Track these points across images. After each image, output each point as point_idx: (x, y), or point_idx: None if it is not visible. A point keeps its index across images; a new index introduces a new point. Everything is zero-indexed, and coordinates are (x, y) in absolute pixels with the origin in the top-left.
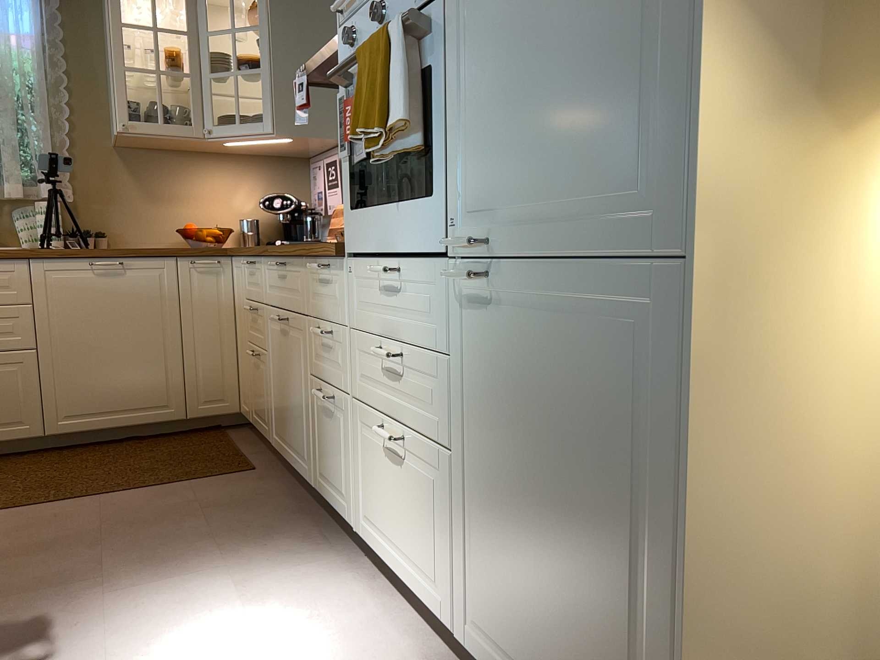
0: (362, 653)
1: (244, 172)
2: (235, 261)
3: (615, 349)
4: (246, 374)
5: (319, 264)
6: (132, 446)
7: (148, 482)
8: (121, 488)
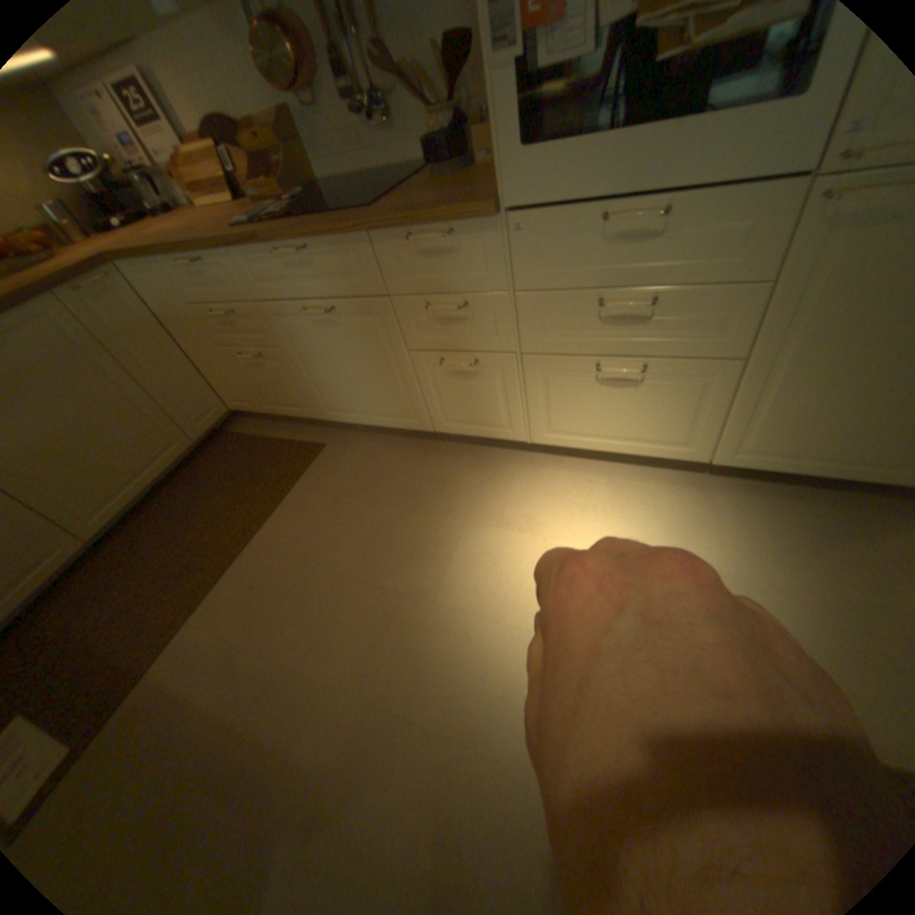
0: (633, 504)
1: None
2: (126, 265)
3: None
4: (226, 377)
5: (414, 232)
6: (173, 493)
7: (260, 509)
8: (249, 528)
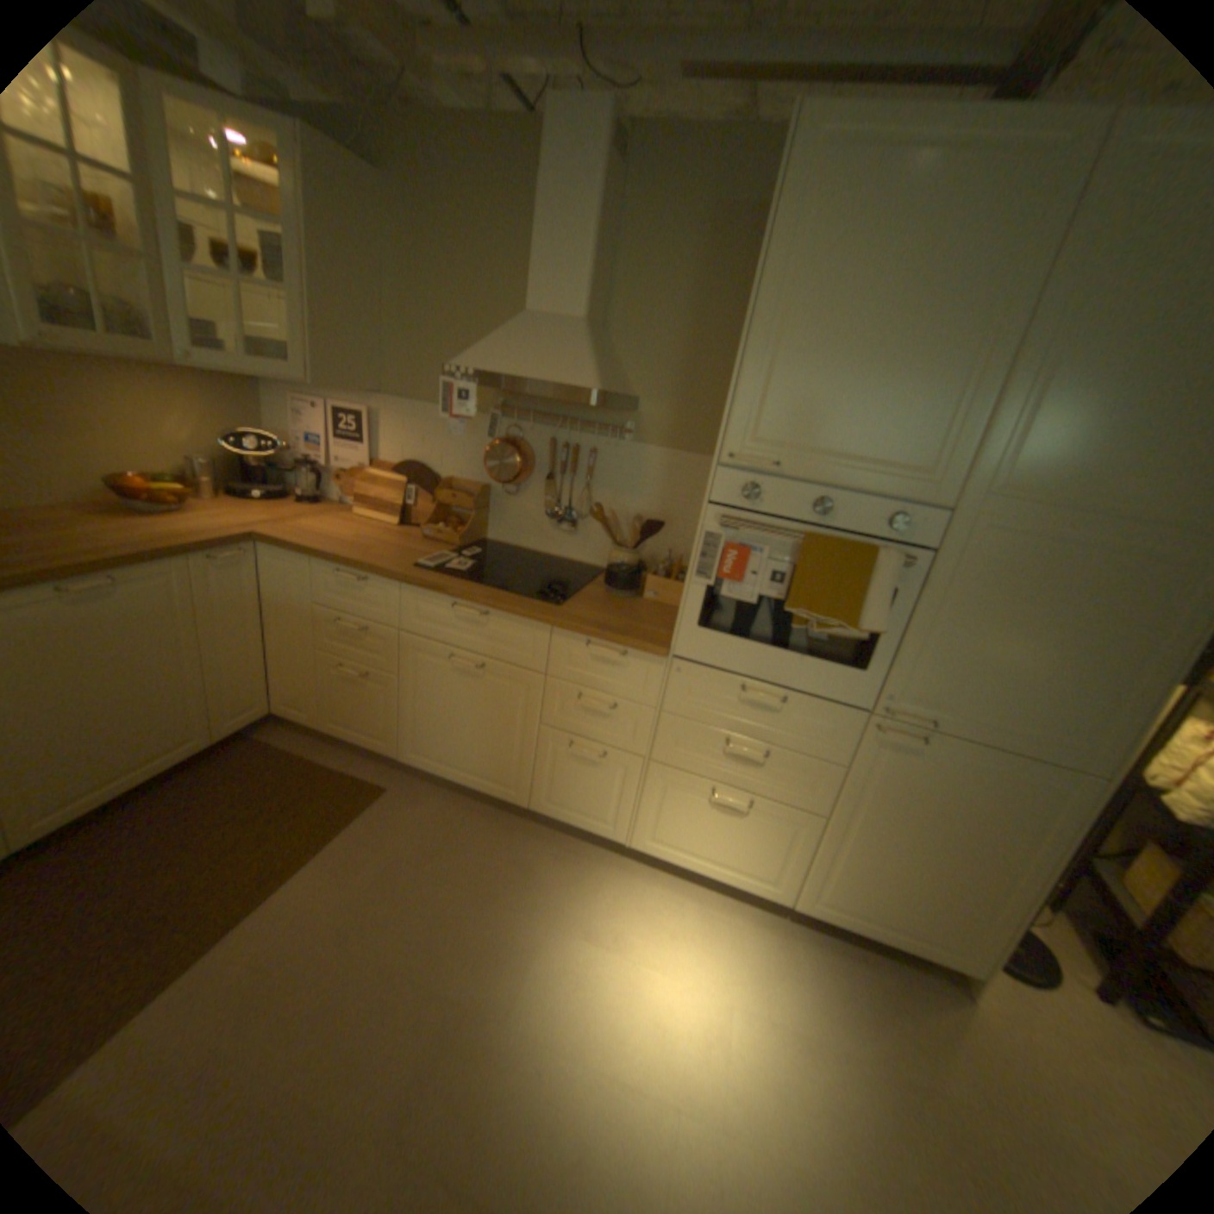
0: (721, 940)
1: (174, 388)
2: (271, 551)
3: (1028, 799)
4: (300, 681)
5: (593, 642)
6: (156, 807)
7: (288, 857)
8: (268, 882)
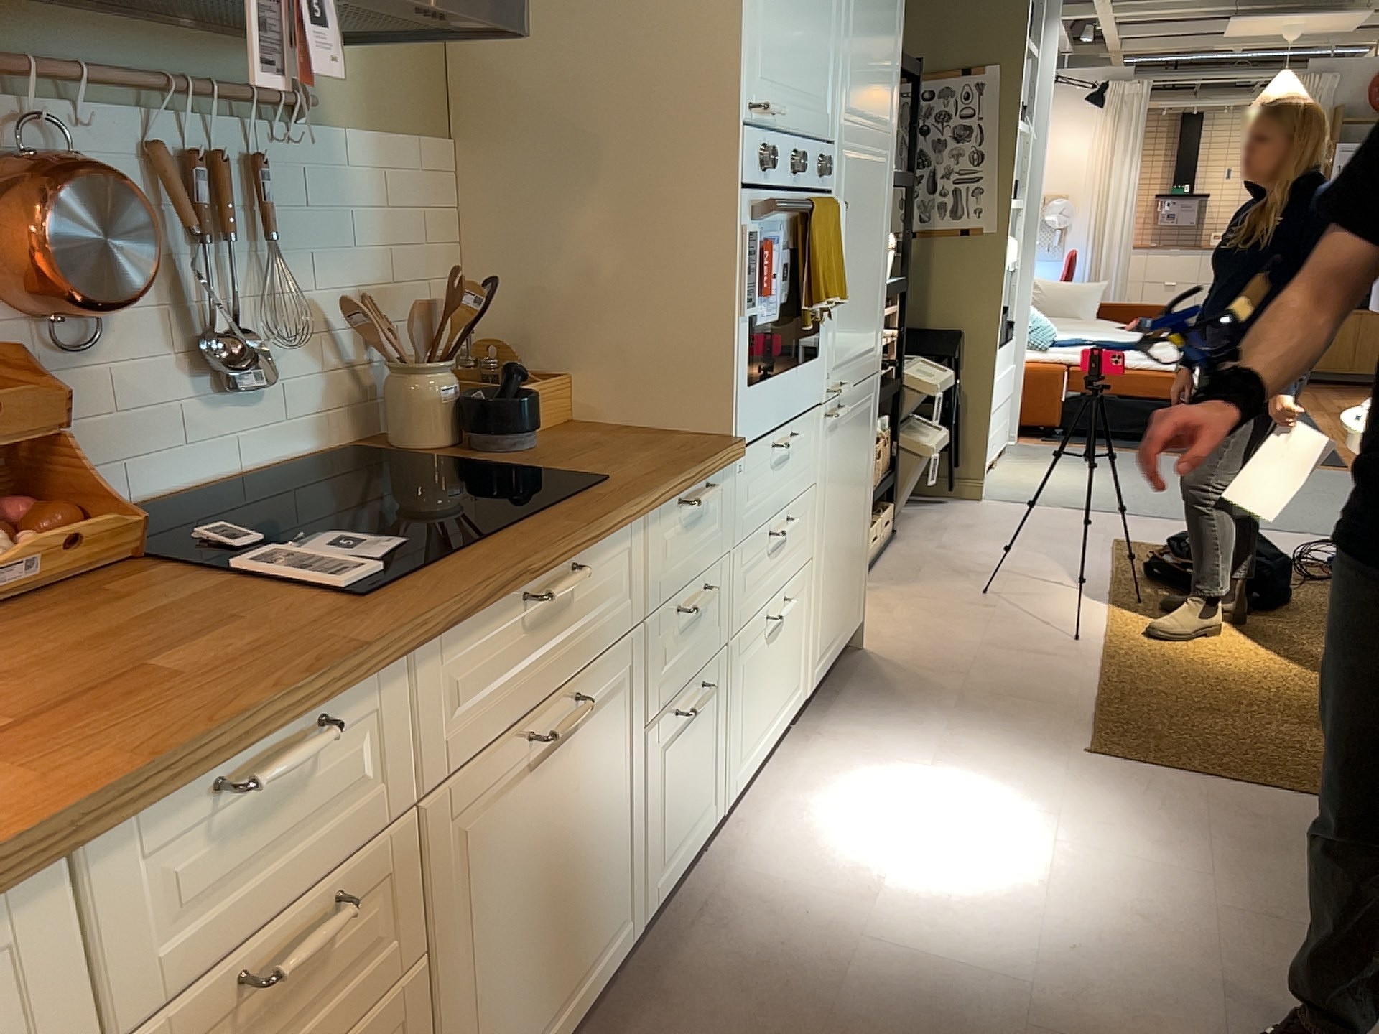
0: (834, 779)
1: None
2: None
3: (866, 419)
4: None
5: (682, 498)
6: None
7: None
8: None
